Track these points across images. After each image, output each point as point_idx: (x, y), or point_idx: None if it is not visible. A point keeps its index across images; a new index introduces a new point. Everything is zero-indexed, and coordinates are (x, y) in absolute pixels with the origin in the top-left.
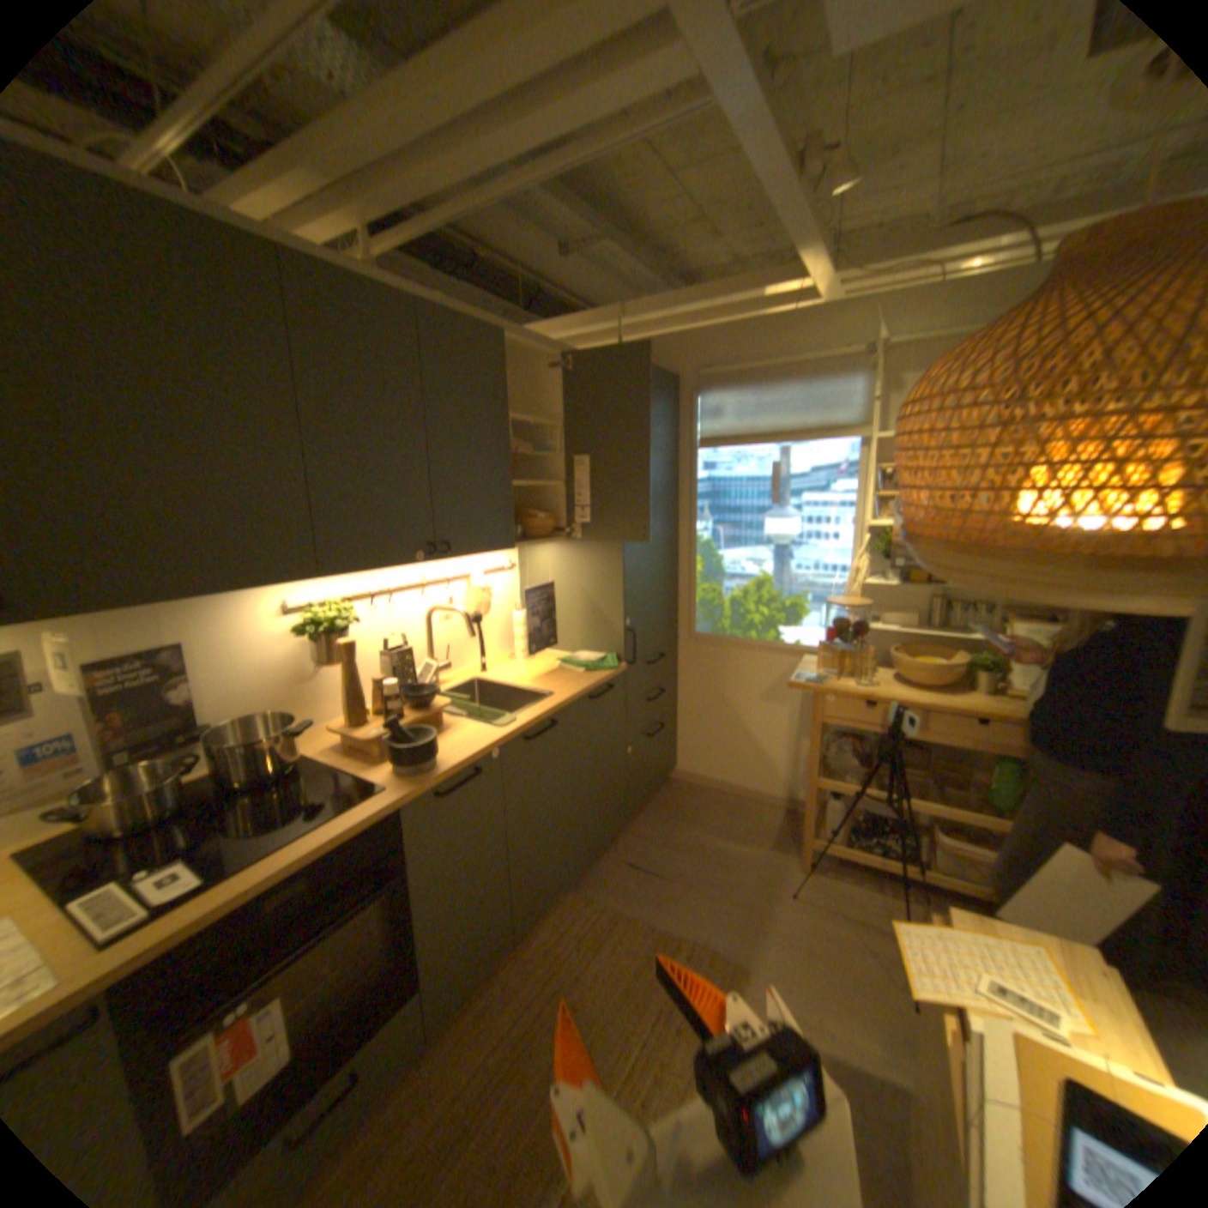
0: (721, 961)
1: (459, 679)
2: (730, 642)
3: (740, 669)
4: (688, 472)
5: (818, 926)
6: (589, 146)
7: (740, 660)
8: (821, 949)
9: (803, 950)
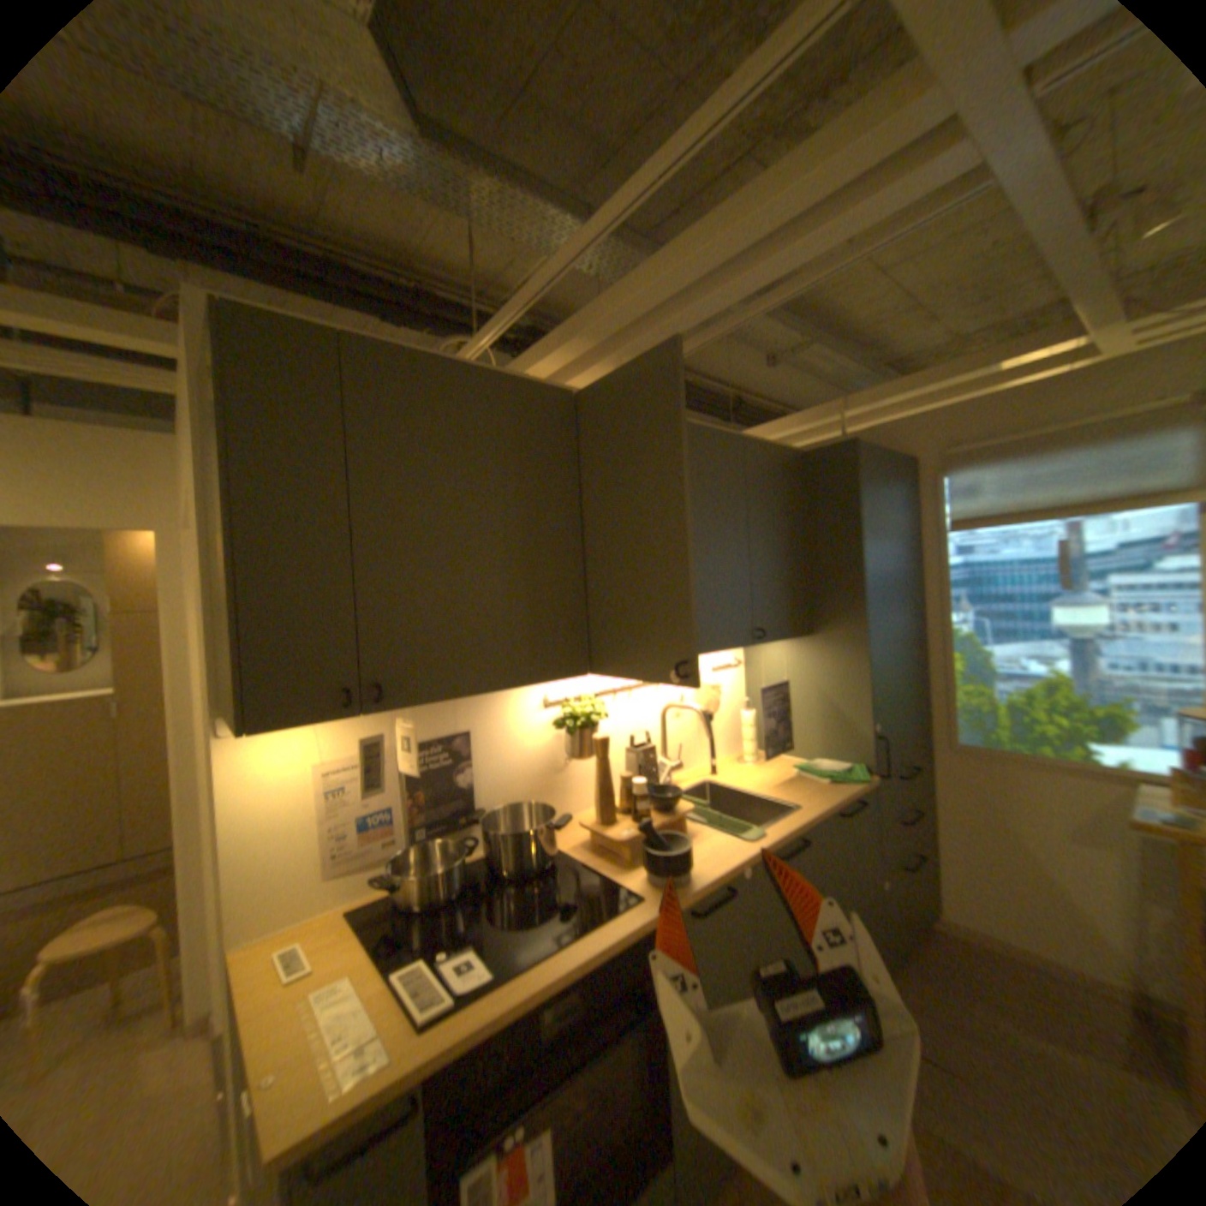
0: None
1: (689, 780)
2: (1013, 758)
3: (1031, 795)
4: (935, 558)
5: None
6: (840, 259)
7: (1030, 783)
8: None
9: None
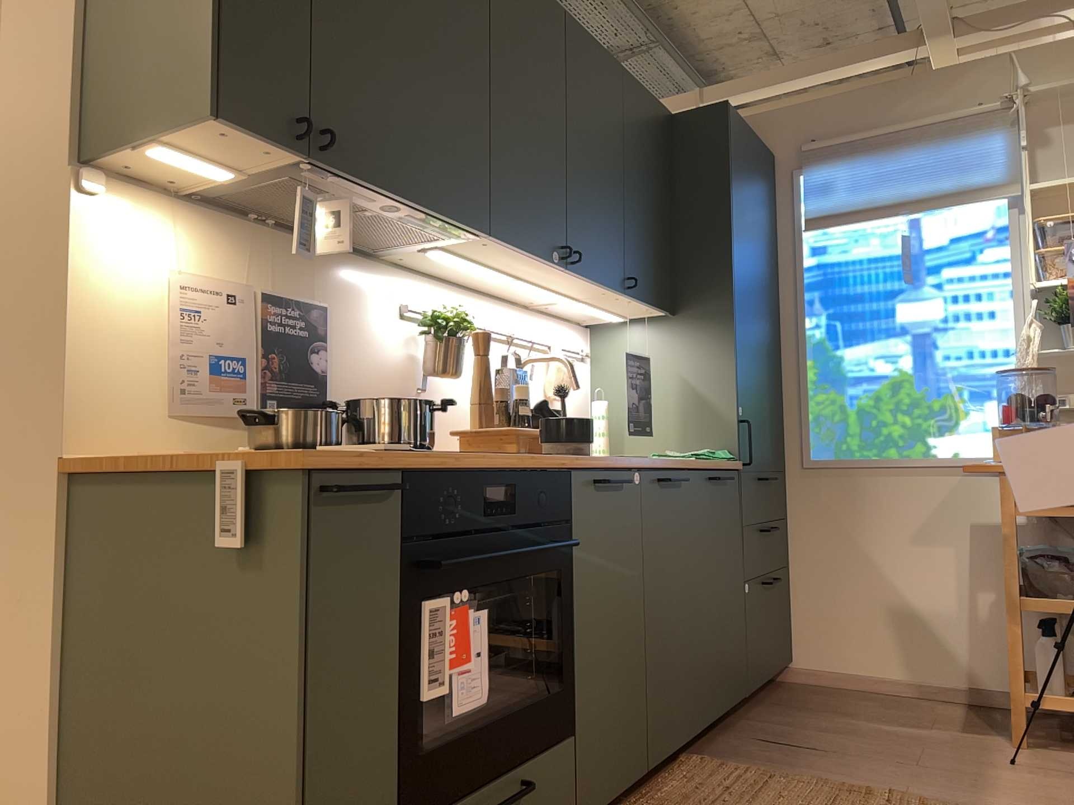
0: (935, 801)
1: None
2: (862, 465)
3: (878, 502)
4: (790, 261)
5: (1058, 782)
6: None
7: (877, 490)
8: (1071, 798)
9: (1046, 798)
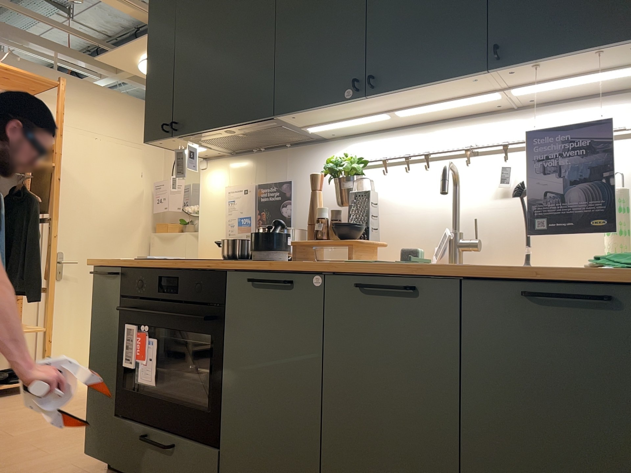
0: None
1: None
2: None
3: None
4: None
5: None
6: None
7: None
8: None
9: None
